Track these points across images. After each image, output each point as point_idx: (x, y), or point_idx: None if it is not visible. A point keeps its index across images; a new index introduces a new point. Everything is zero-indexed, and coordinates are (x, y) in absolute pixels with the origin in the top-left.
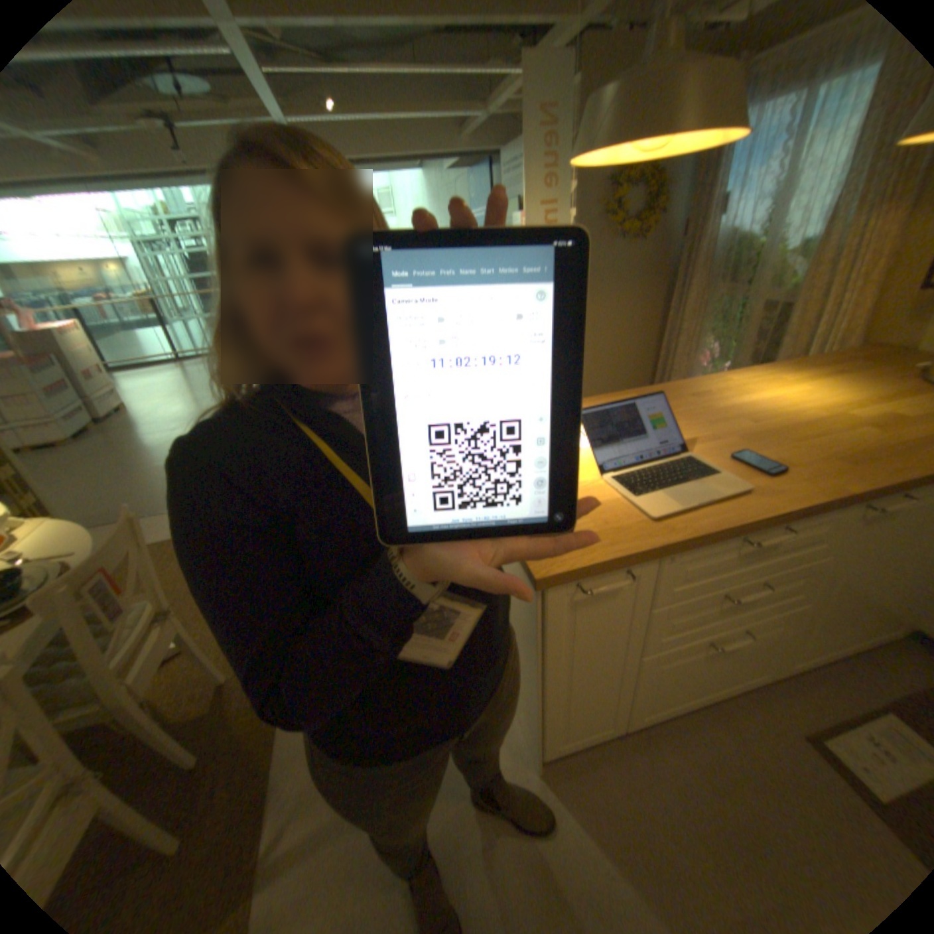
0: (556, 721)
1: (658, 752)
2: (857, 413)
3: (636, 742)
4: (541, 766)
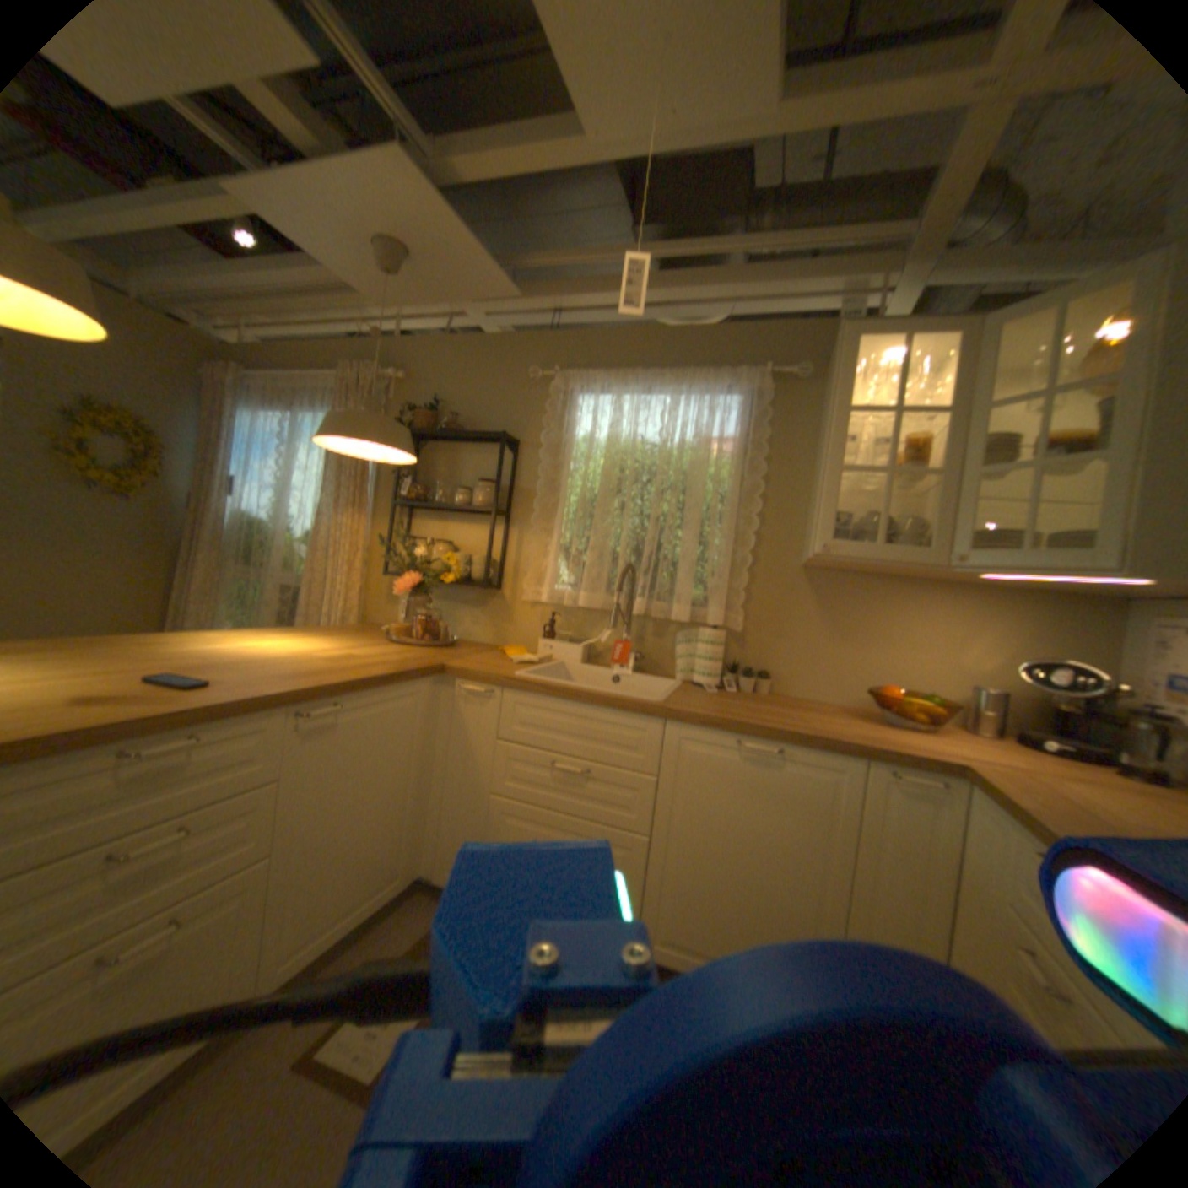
0: None
1: None
2: (319, 655)
3: None
4: None
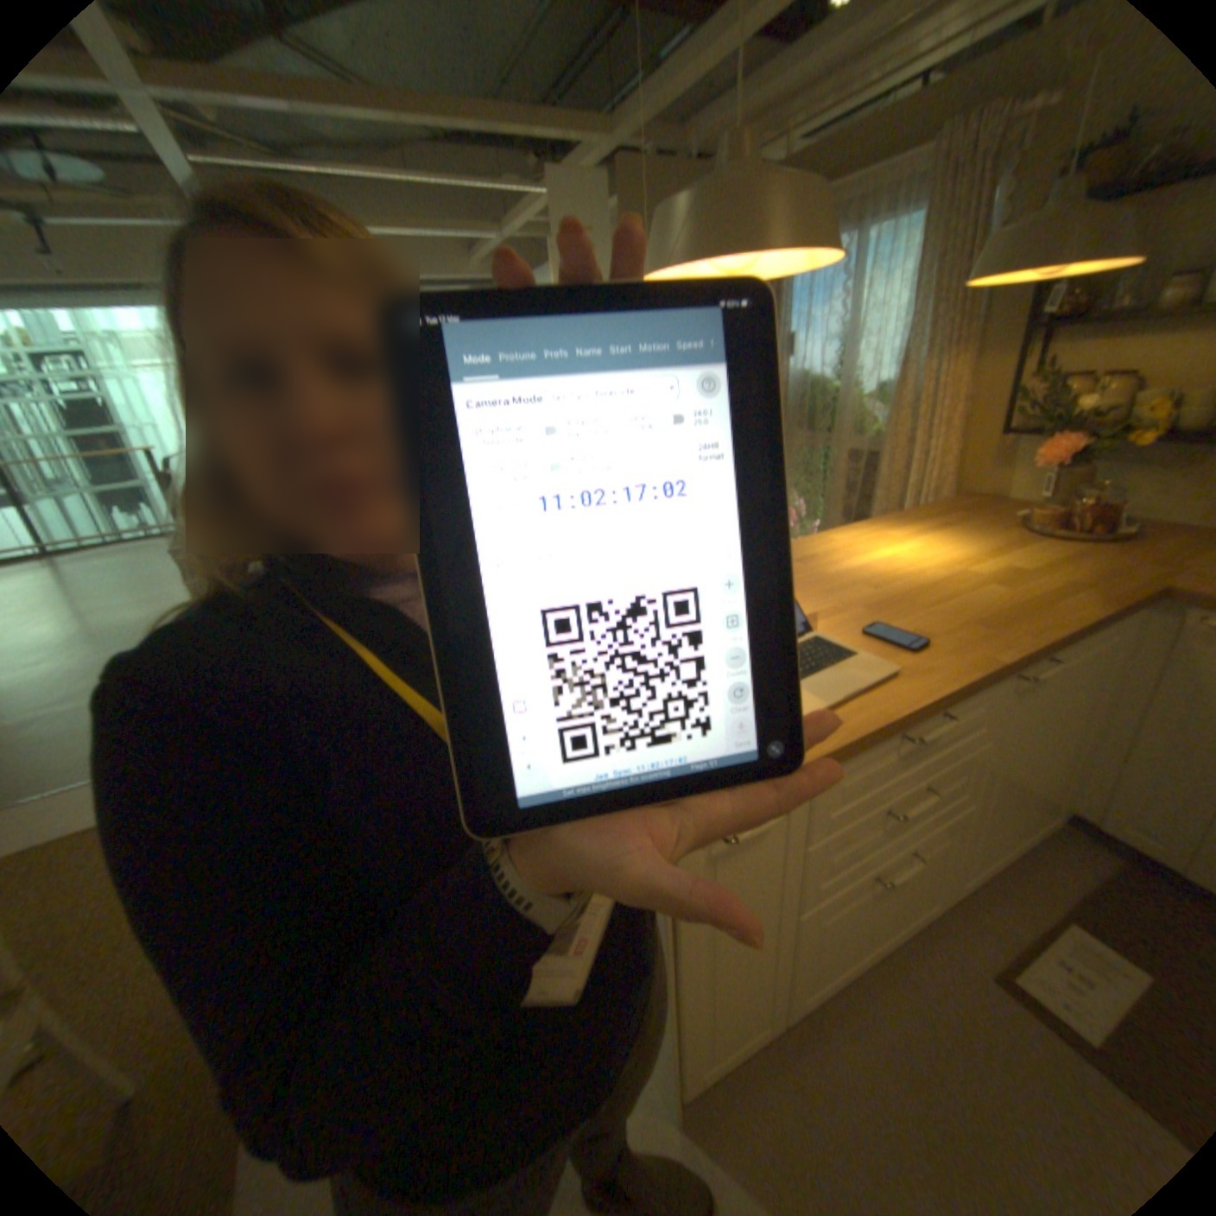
0: (698, 1038)
1: (829, 1045)
2: (976, 570)
3: (798, 1038)
4: (679, 1111)
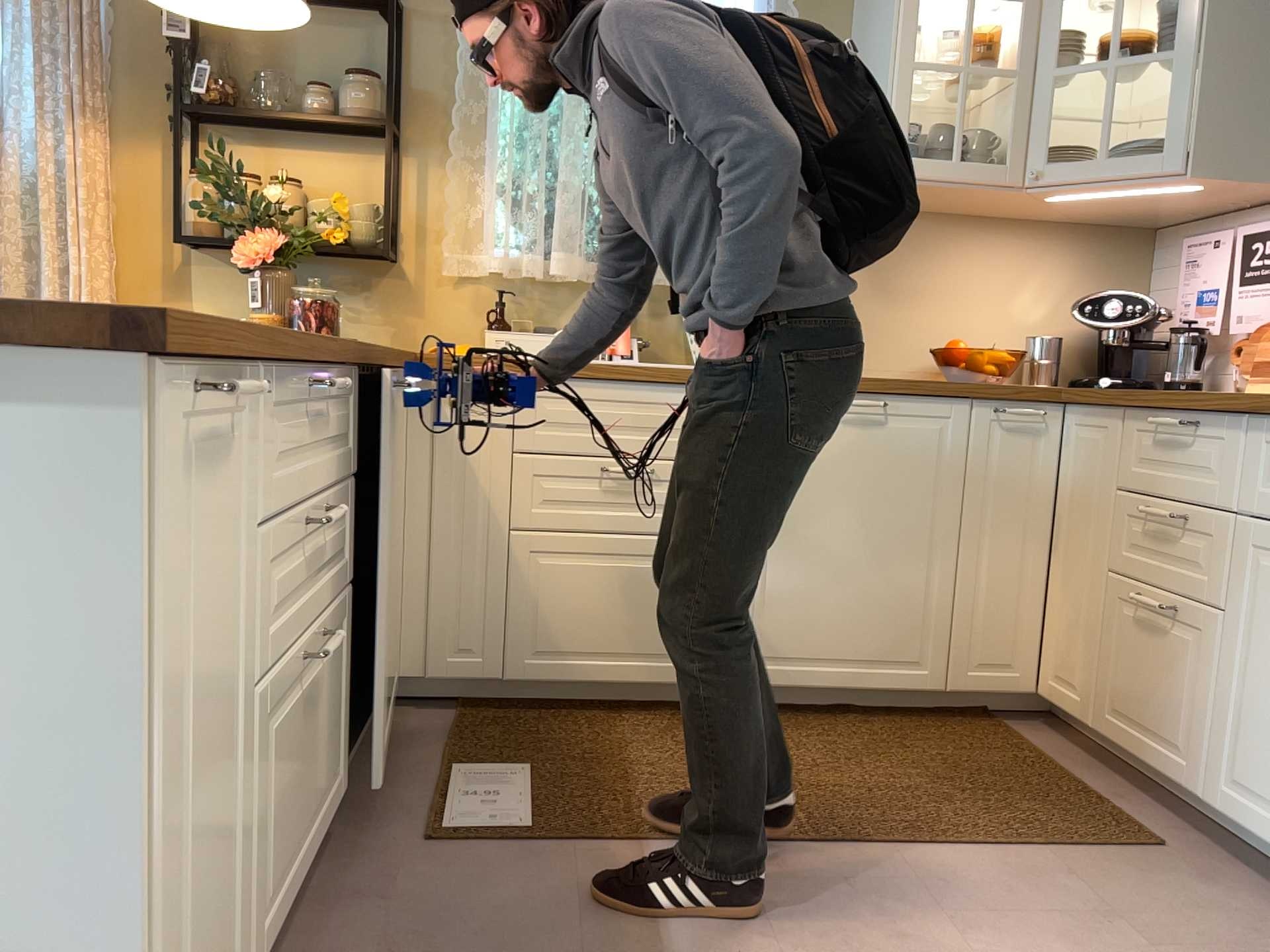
0: None
1: None
2: None
3: None
4: None
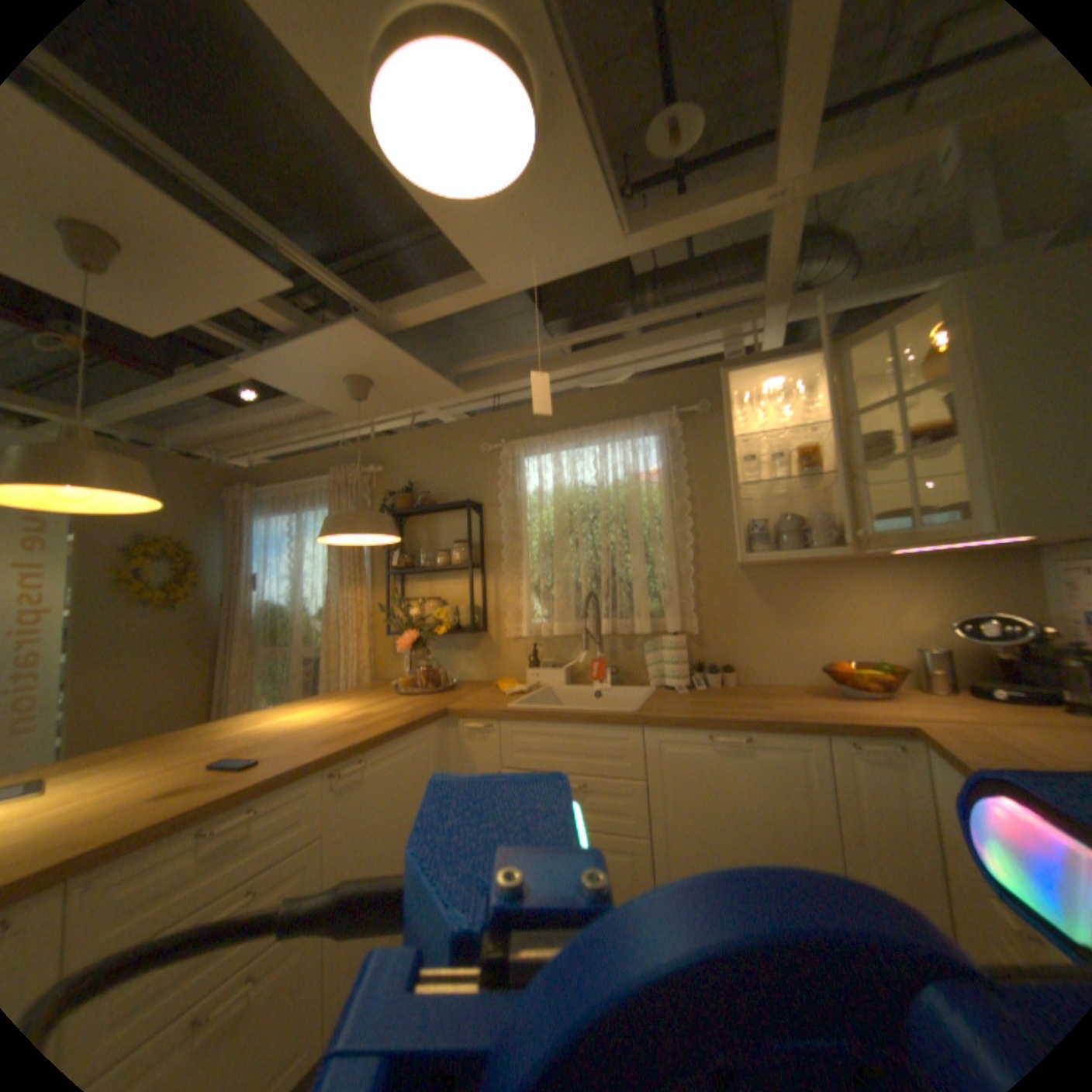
0: None
1: None
2: (341, 717)
3: None
4: None
